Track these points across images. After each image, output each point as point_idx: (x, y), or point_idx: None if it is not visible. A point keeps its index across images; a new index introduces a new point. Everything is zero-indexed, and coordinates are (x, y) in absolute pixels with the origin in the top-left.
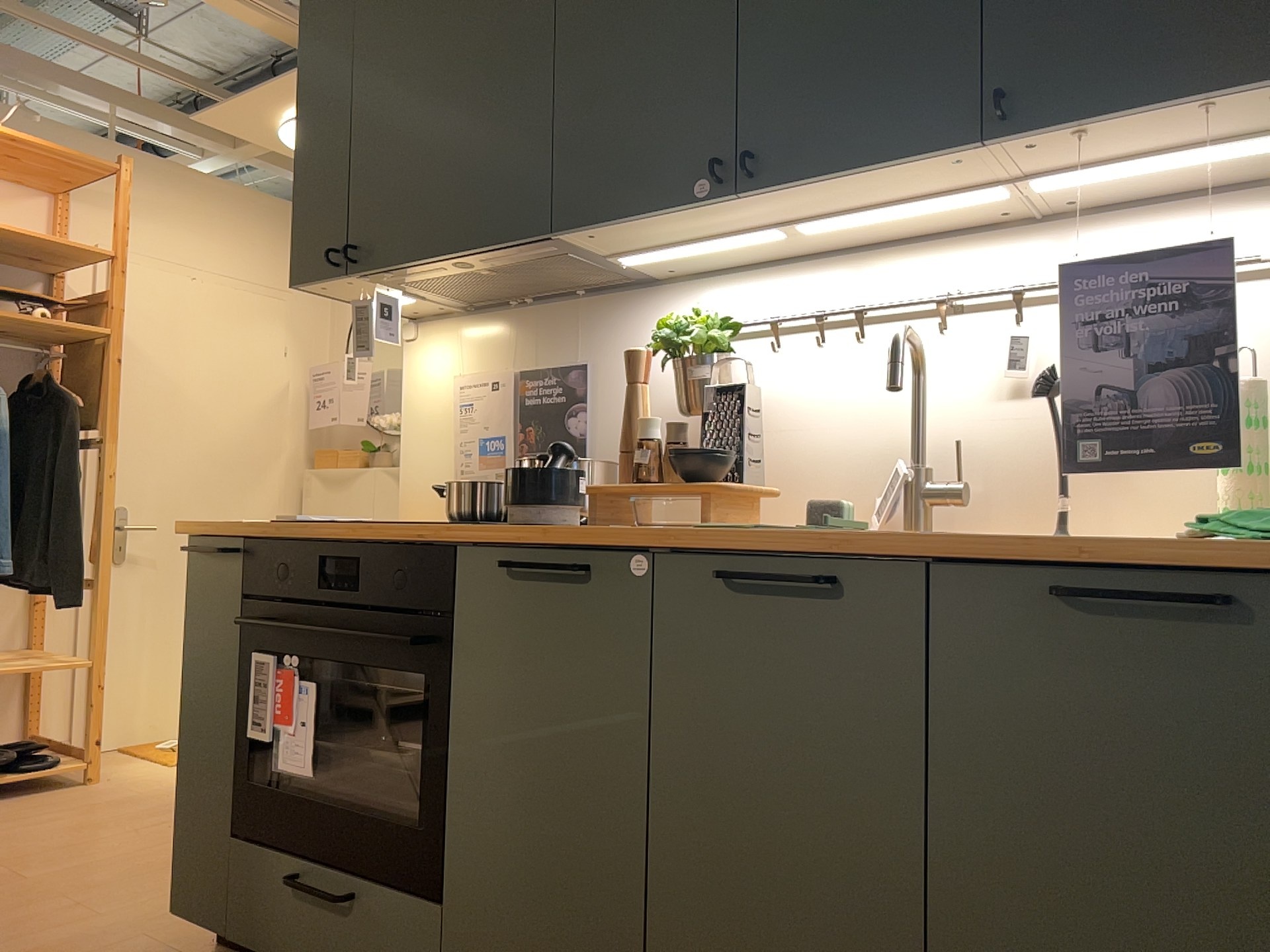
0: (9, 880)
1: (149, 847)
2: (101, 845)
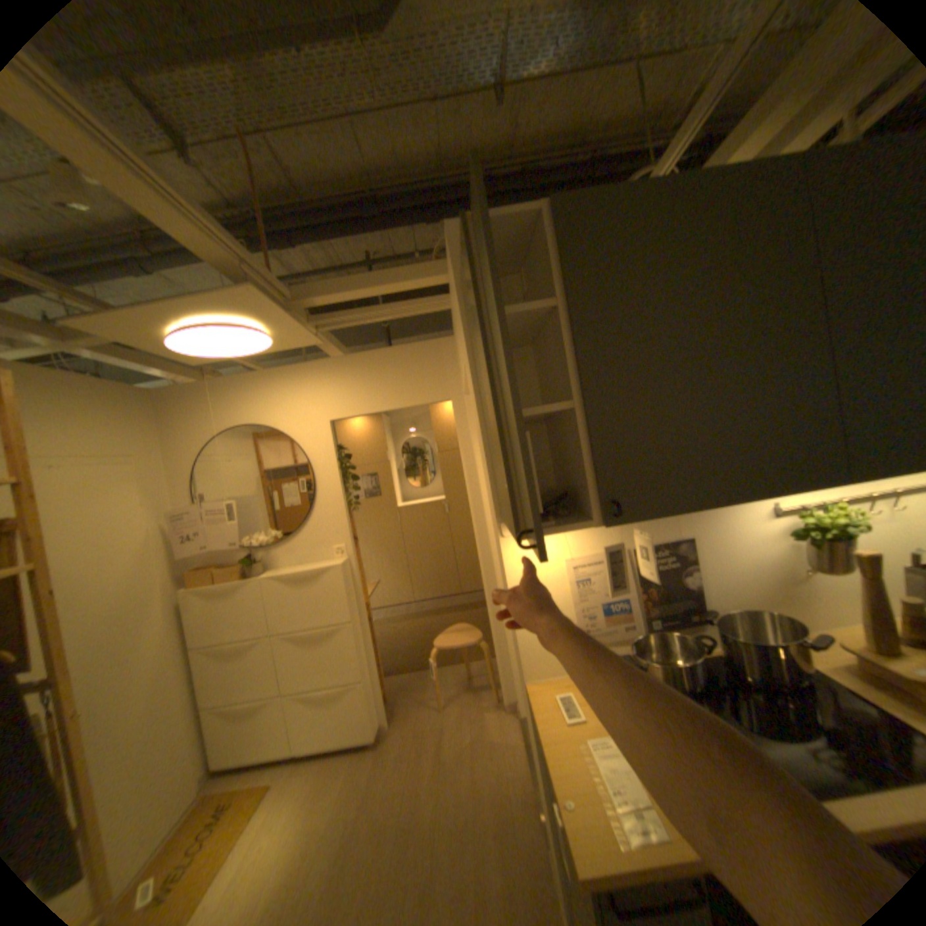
0: None
1: None
2: None
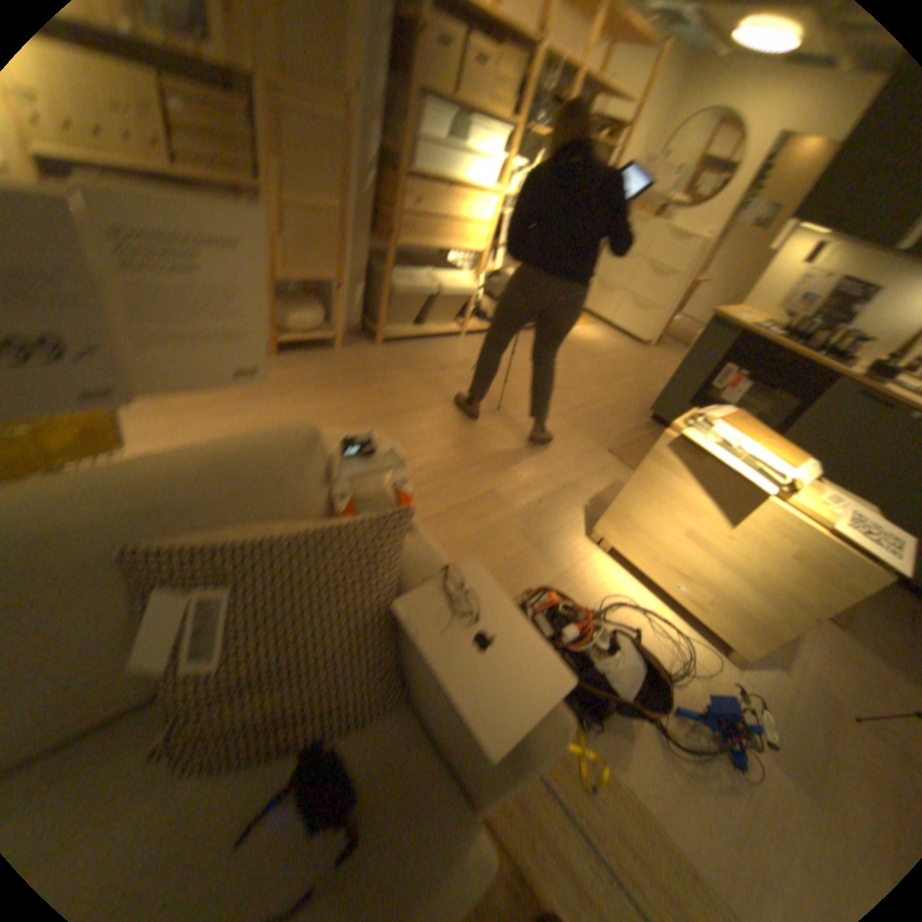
0: (574, 372)
1: (596, 369)
2: (582, 364)
